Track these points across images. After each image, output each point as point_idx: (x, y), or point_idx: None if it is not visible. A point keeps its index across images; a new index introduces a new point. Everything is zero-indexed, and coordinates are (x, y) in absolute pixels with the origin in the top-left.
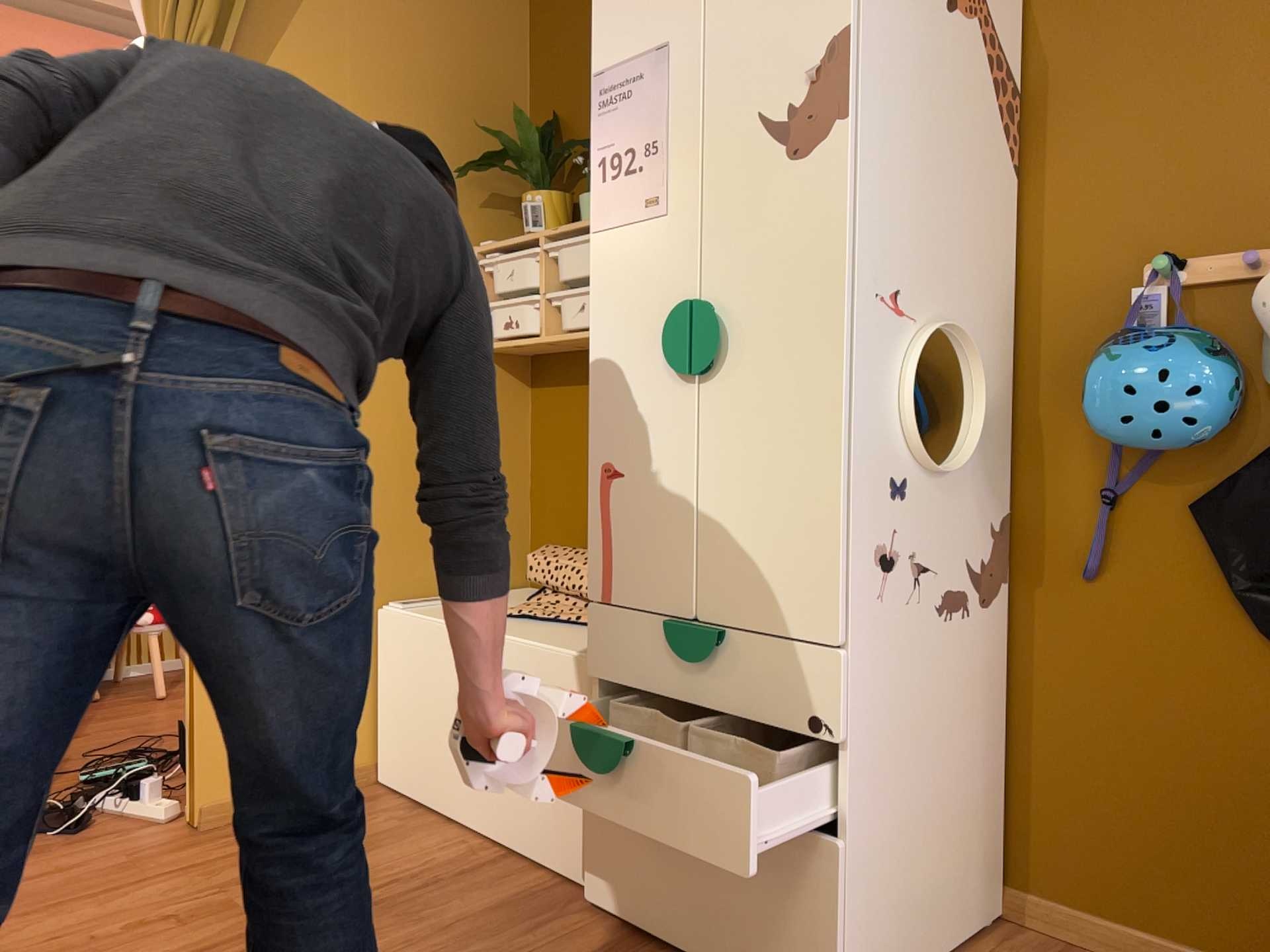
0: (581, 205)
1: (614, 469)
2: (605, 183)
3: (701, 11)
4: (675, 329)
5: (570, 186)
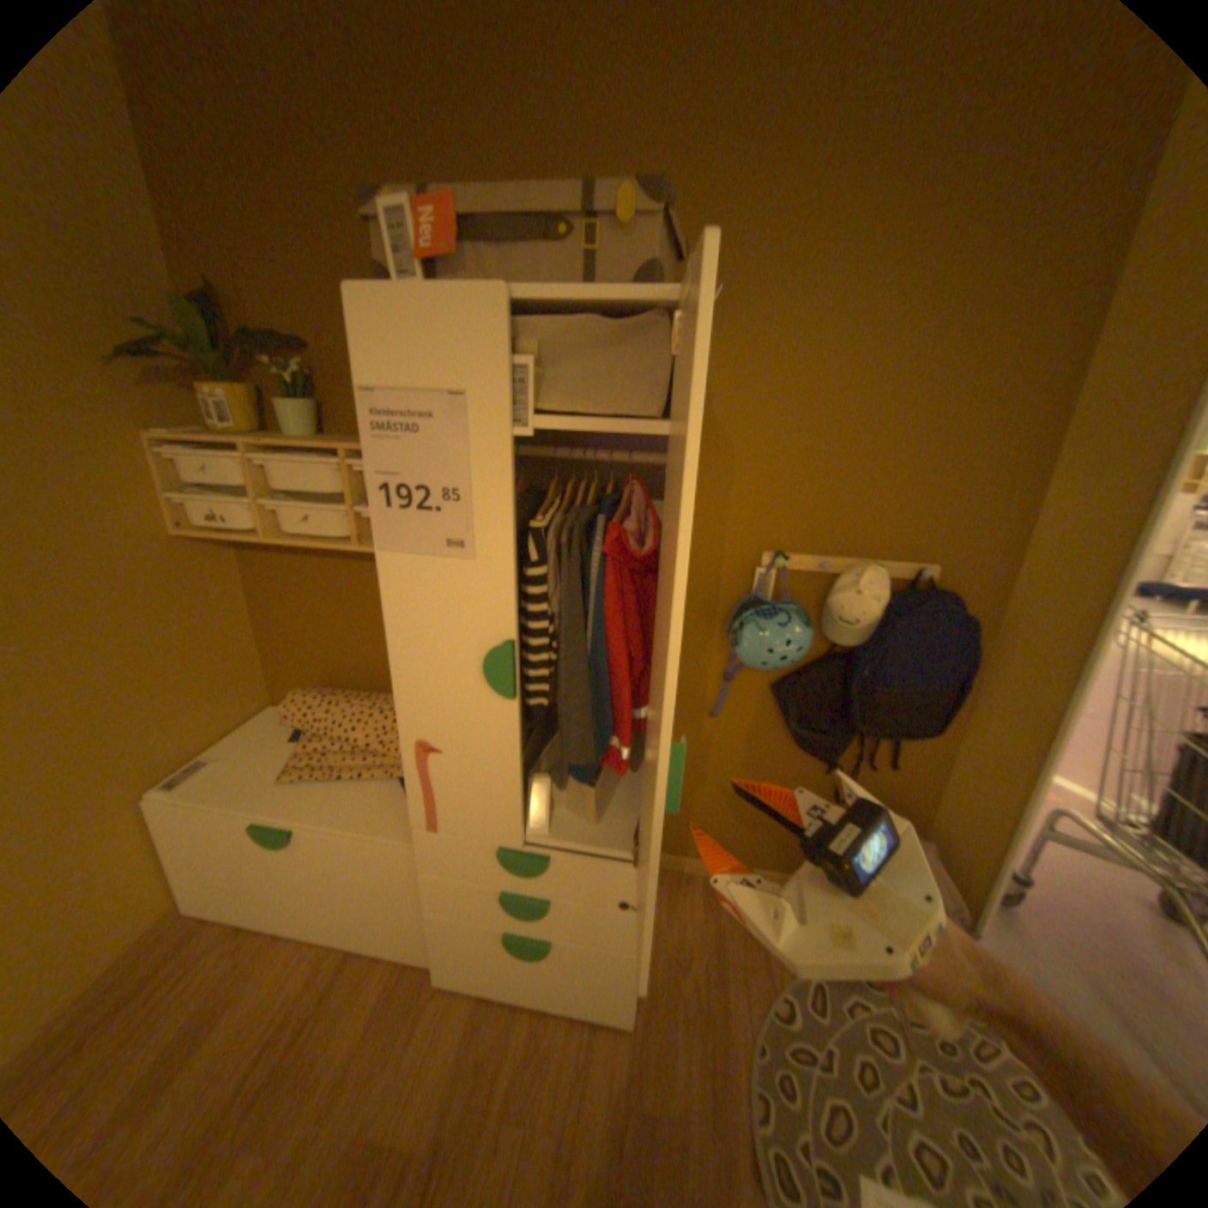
0: (277, 410)
1: (431, 749)
2: (389, 510)
3: (507, 372)
4: (497, 667)
5: (244, 368)
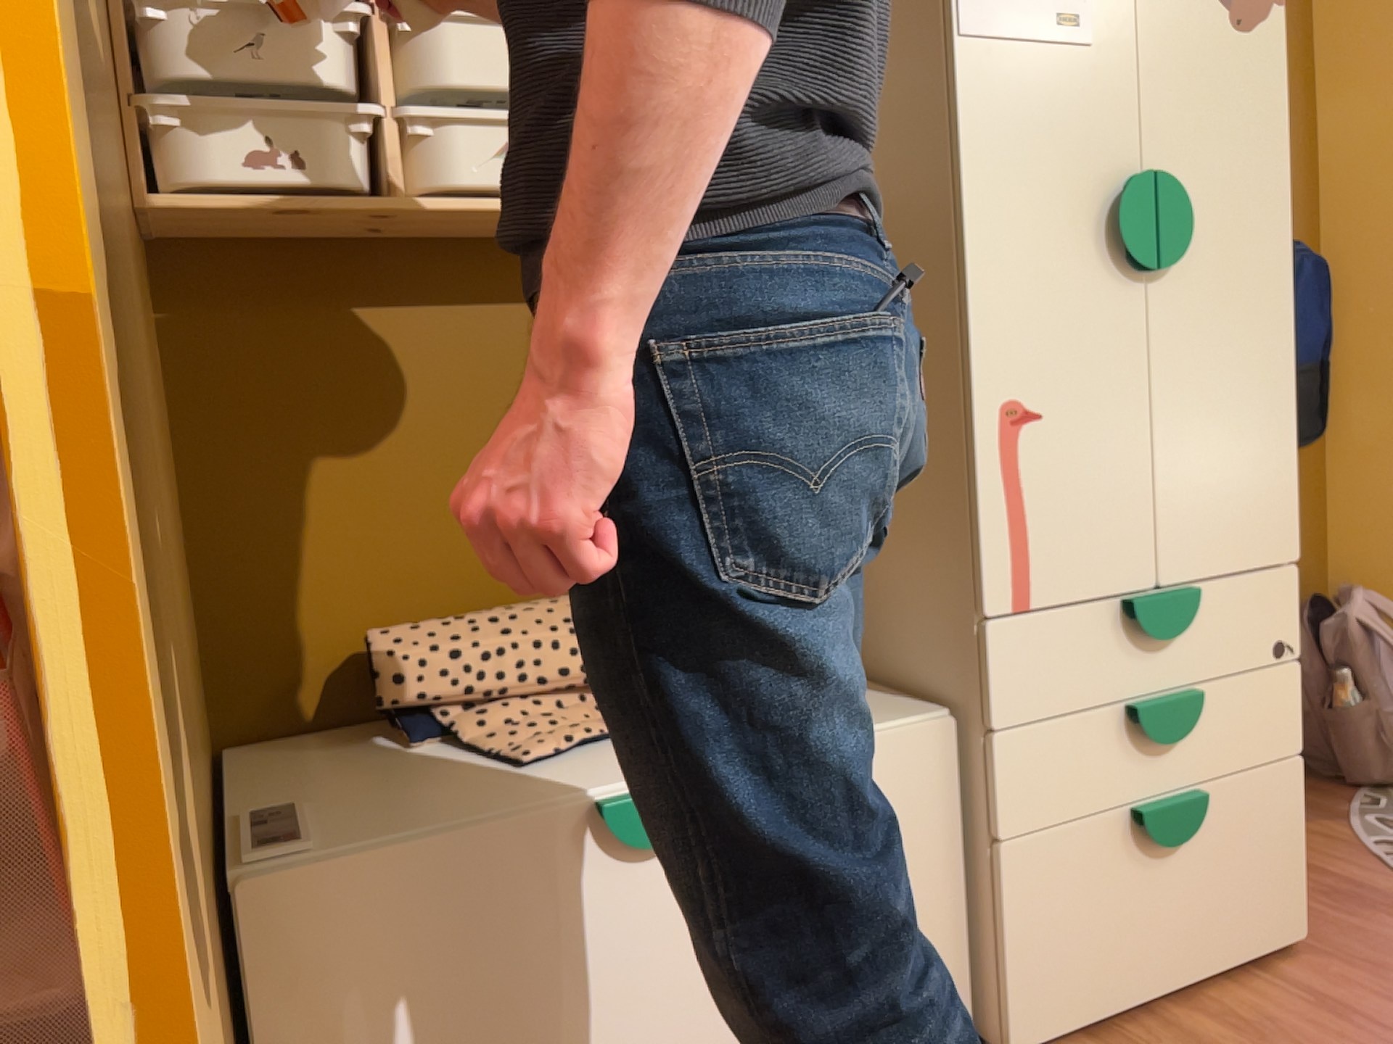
0: None
1: (1027, 410)
2: None
3: None
4: (1139, 208)
5: None
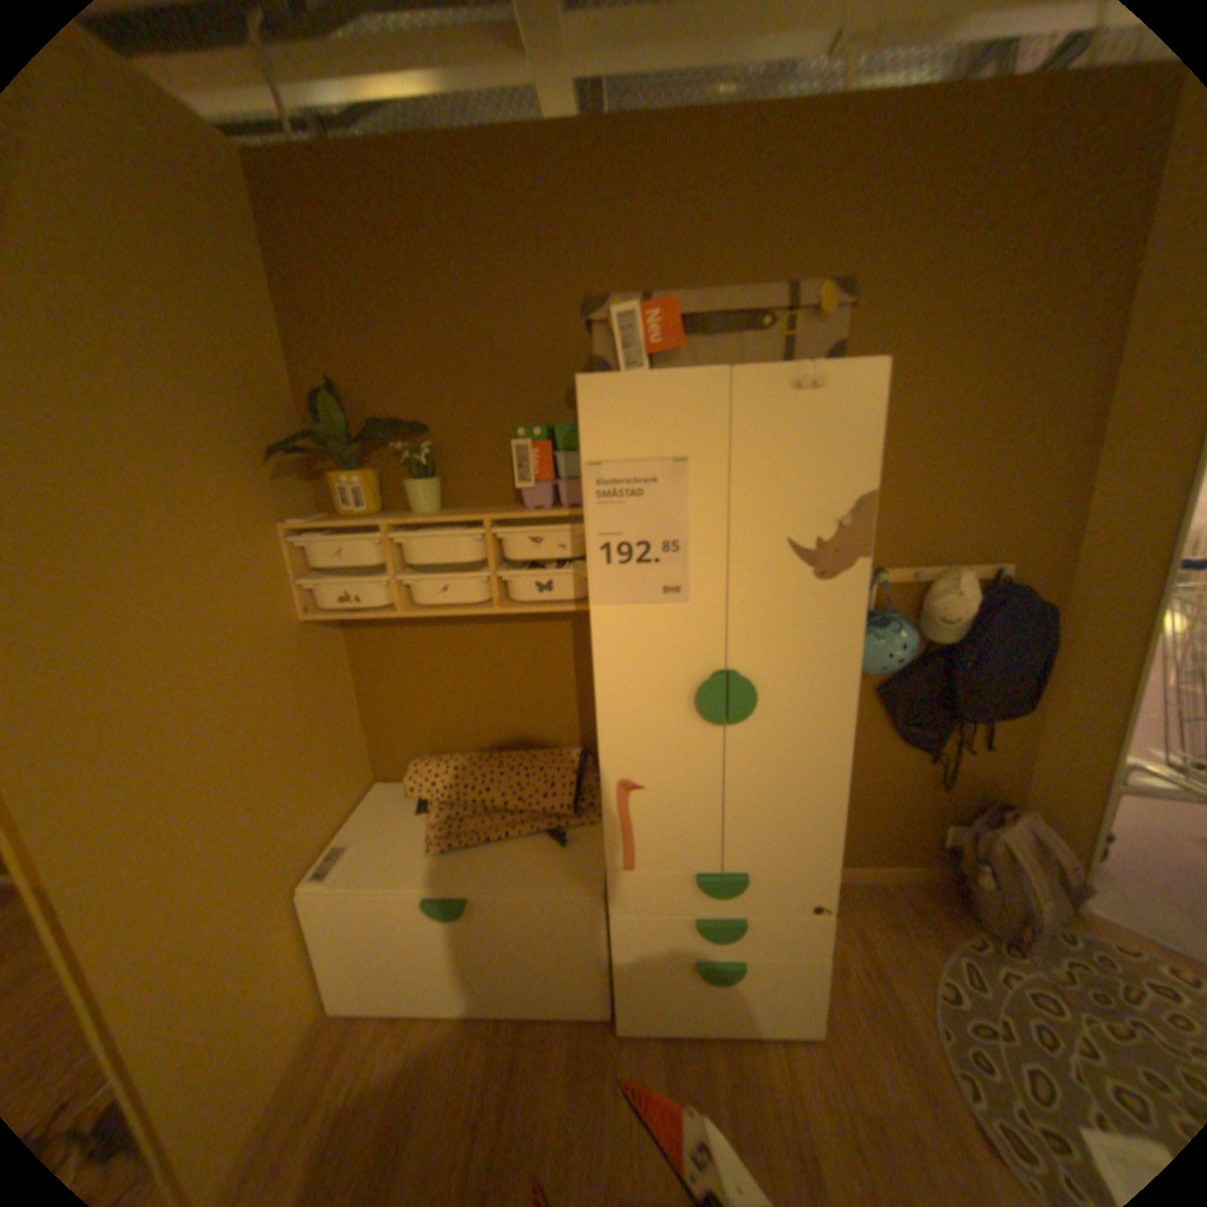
0: (410, 489)
1: (634, 785)
2: (609, 566)
3: (728, 437)
4: (711, 695)
5: (363, 453)
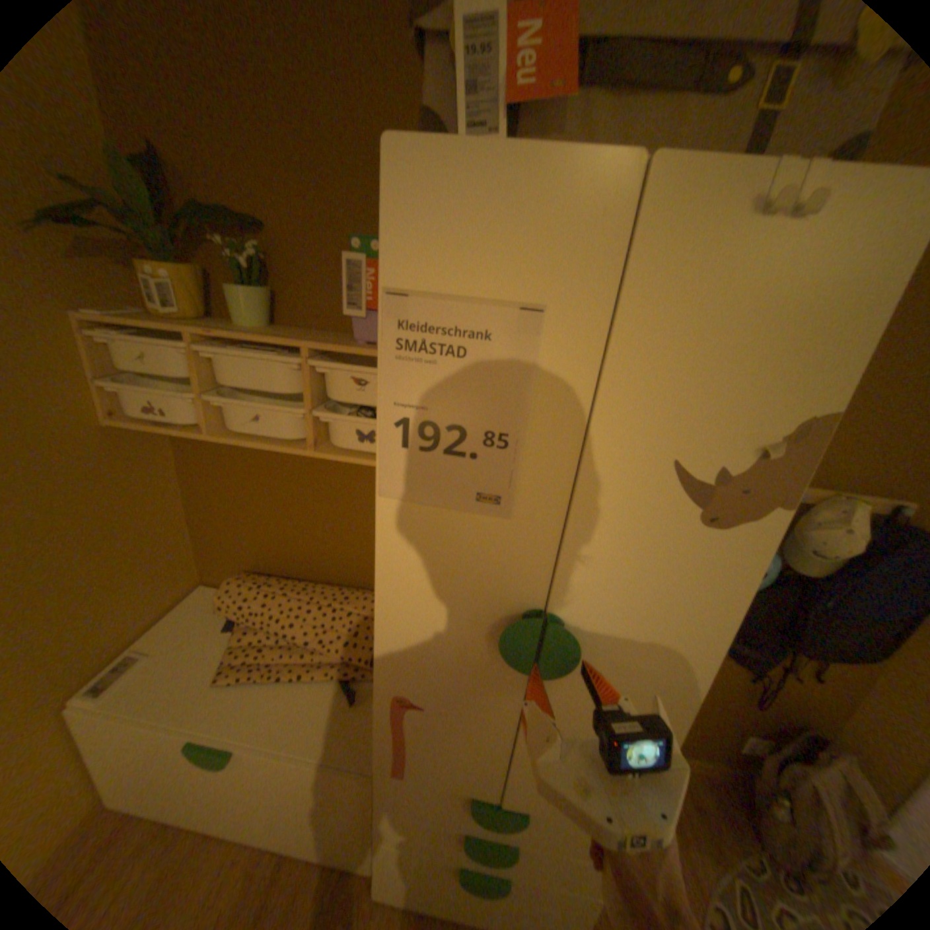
0: (228, 295)
1: (412, 704)
2: (406, 449)
3: (619, 282)
4: (520, 640)
5: (190, 245)
